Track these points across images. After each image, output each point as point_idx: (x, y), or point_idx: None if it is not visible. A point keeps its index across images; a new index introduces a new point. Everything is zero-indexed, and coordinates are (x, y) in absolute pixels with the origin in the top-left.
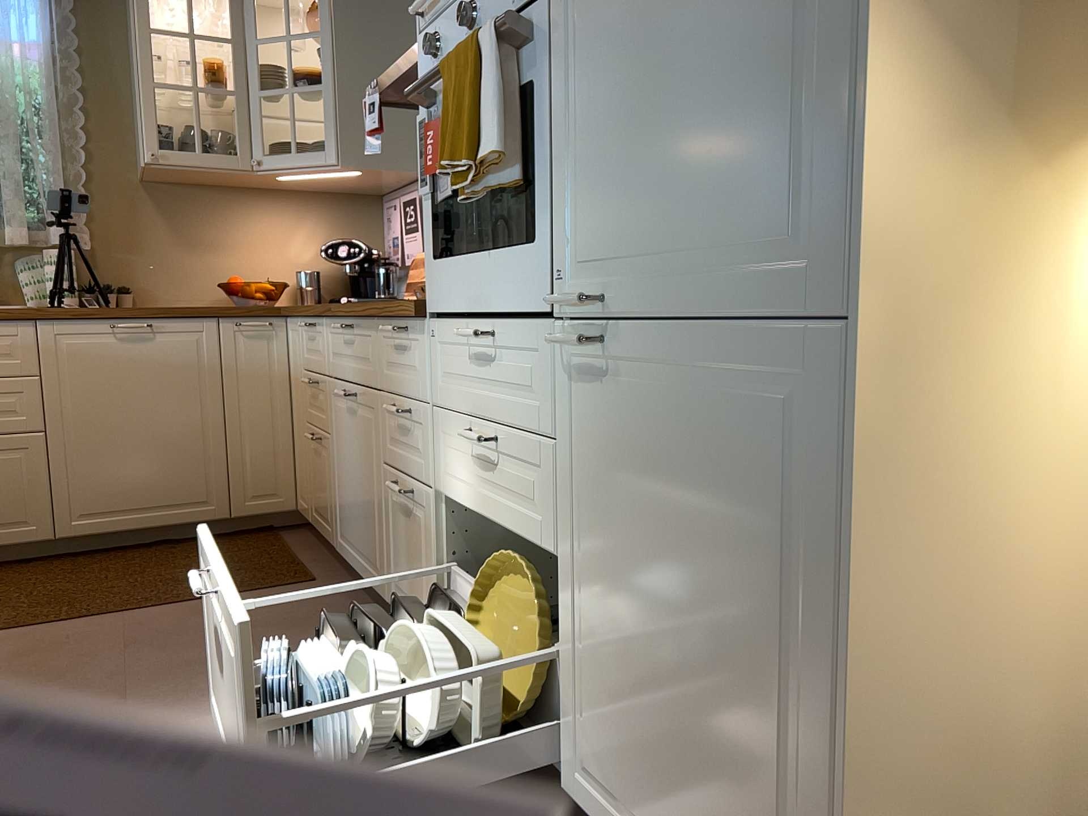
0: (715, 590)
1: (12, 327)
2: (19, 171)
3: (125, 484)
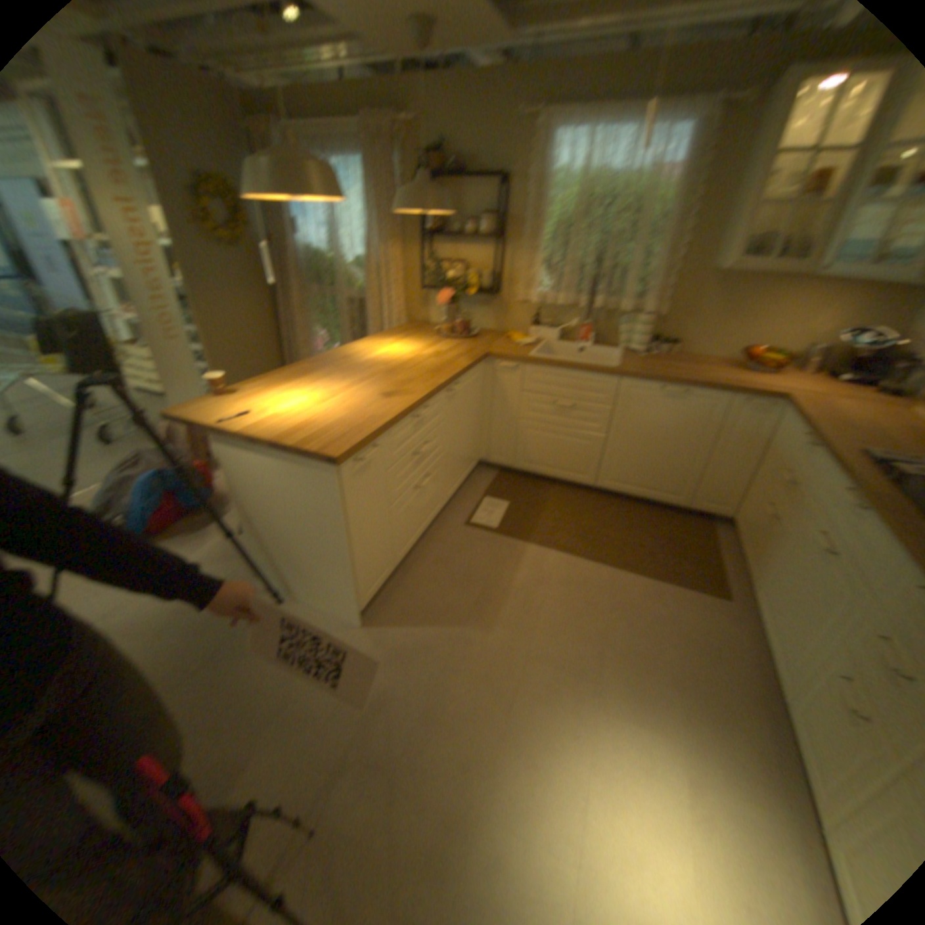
0: None
1: (608, 377)
2: (640, 263)
3: (637, 472)
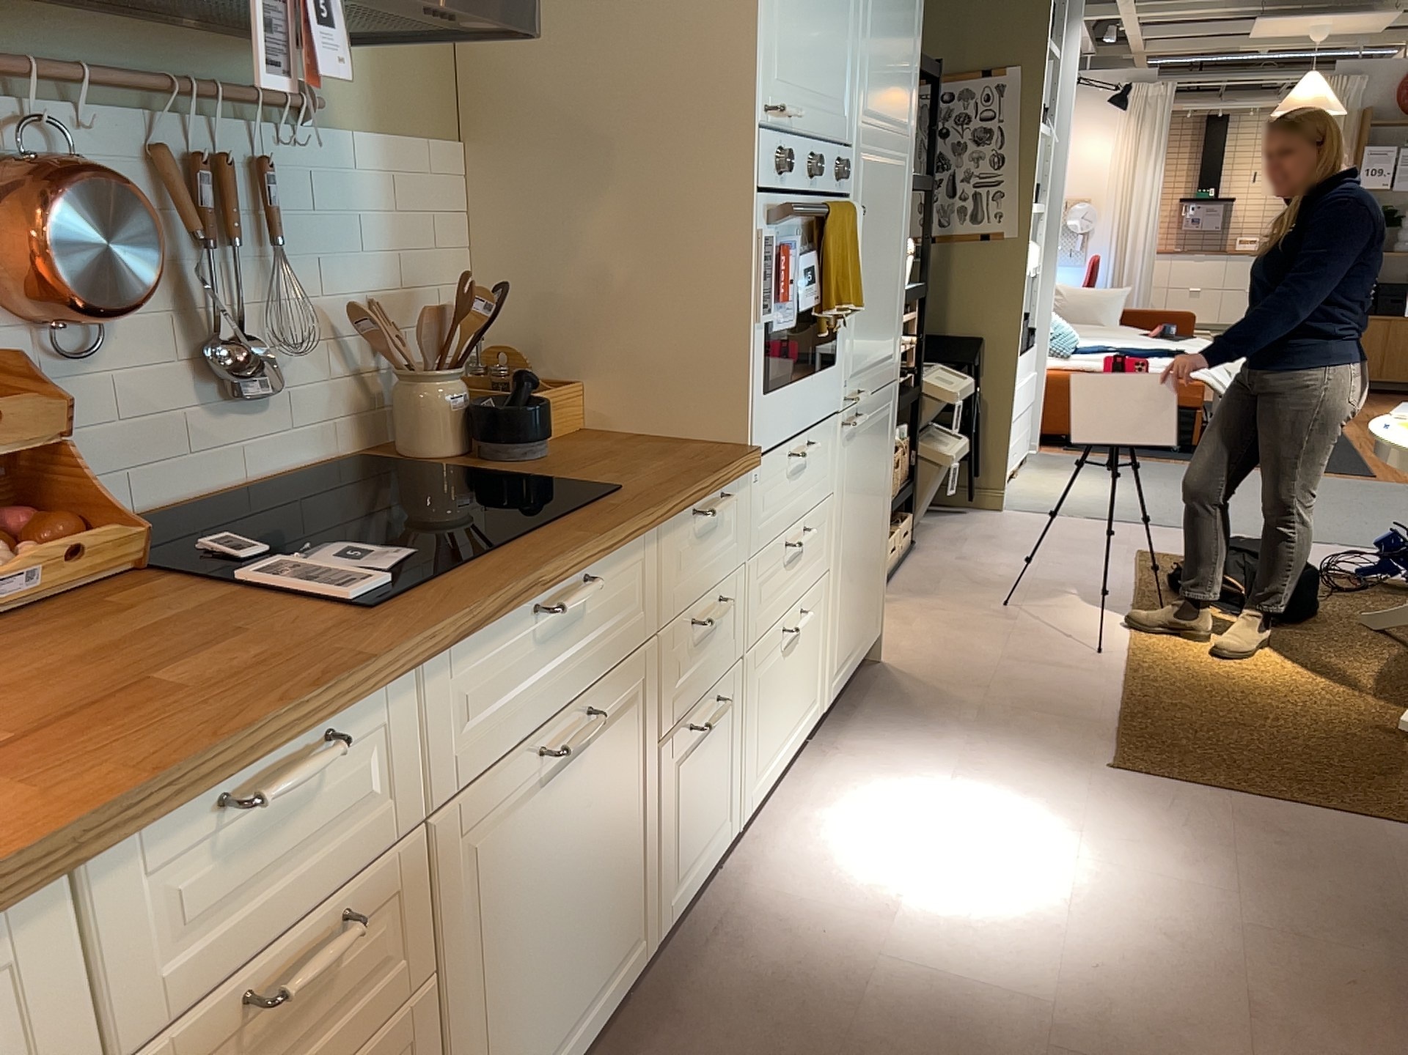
0: (873, 502)
1: None
2: None
3: None
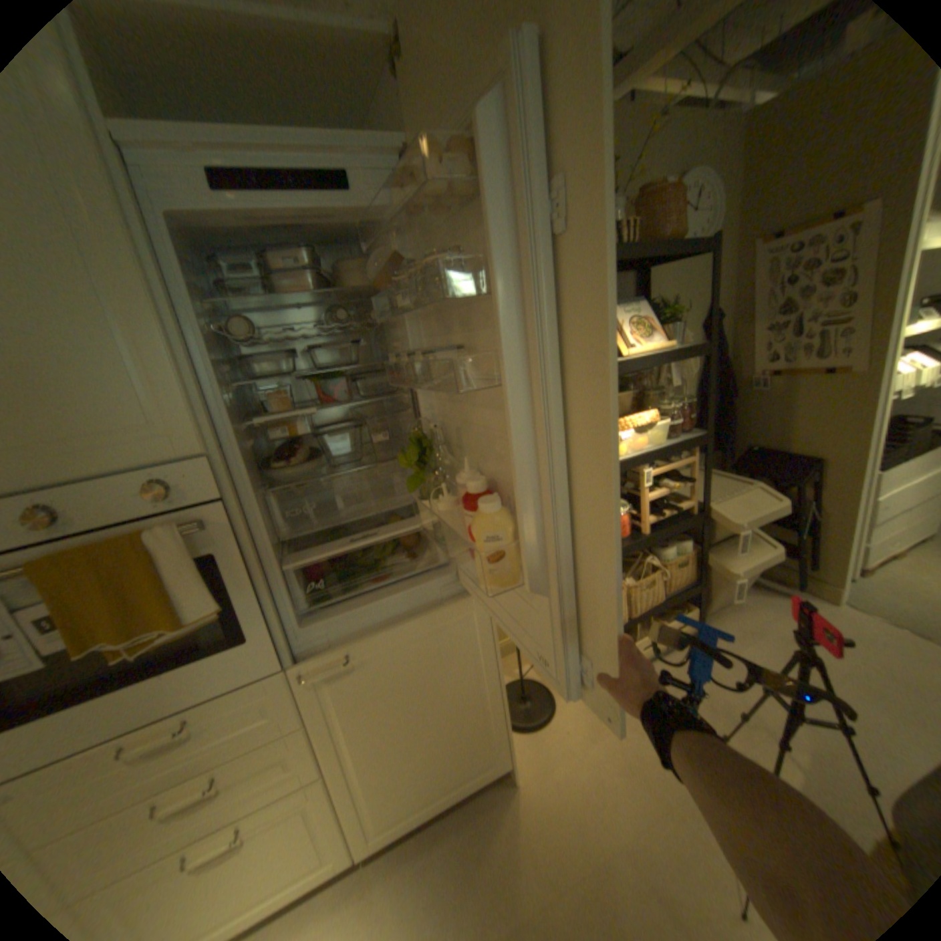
0: (437, 700)
1: None
2: None
3: None
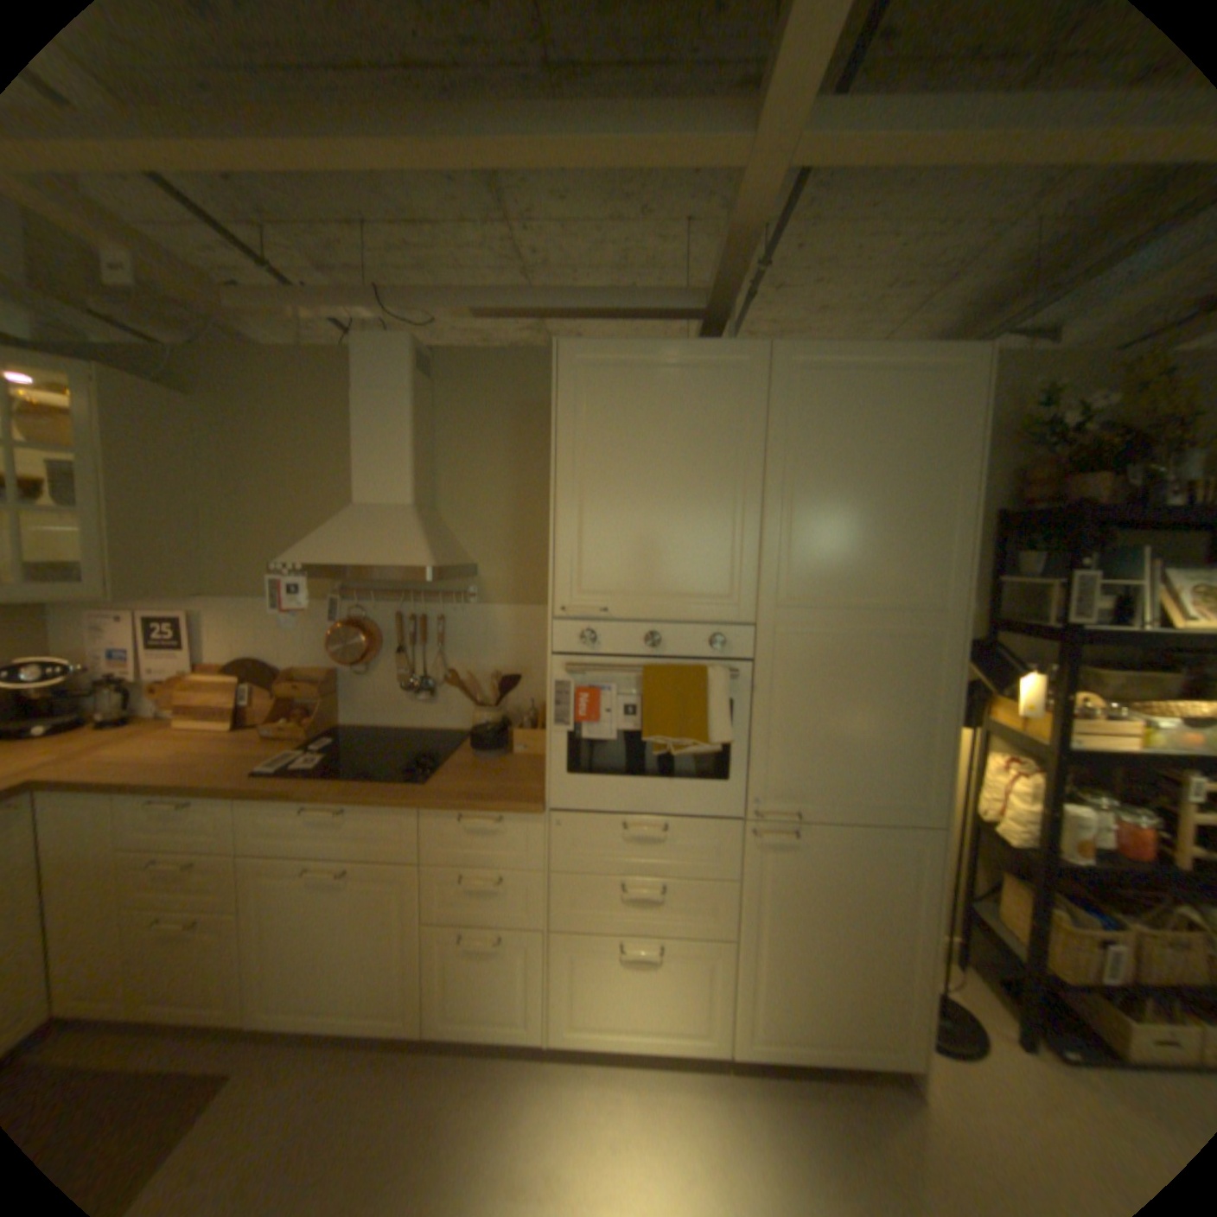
0: (864, 927)
1: None
2: None
3: None
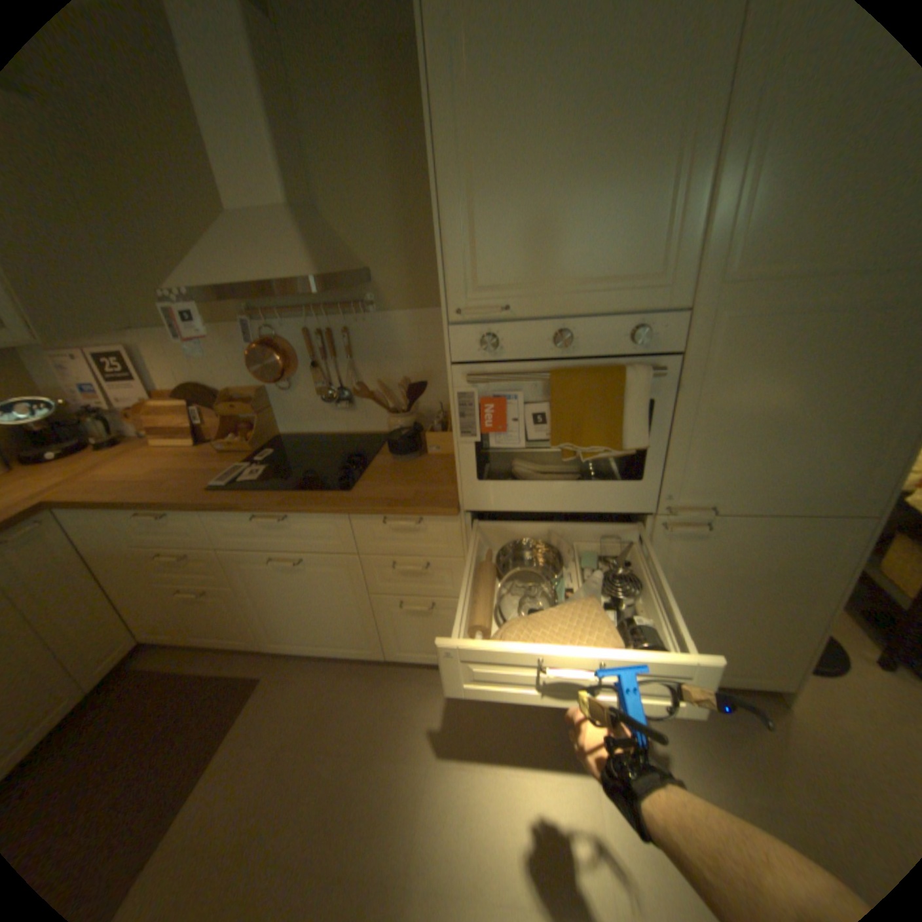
0: (765, 597)
1: None
2: None
3: None
